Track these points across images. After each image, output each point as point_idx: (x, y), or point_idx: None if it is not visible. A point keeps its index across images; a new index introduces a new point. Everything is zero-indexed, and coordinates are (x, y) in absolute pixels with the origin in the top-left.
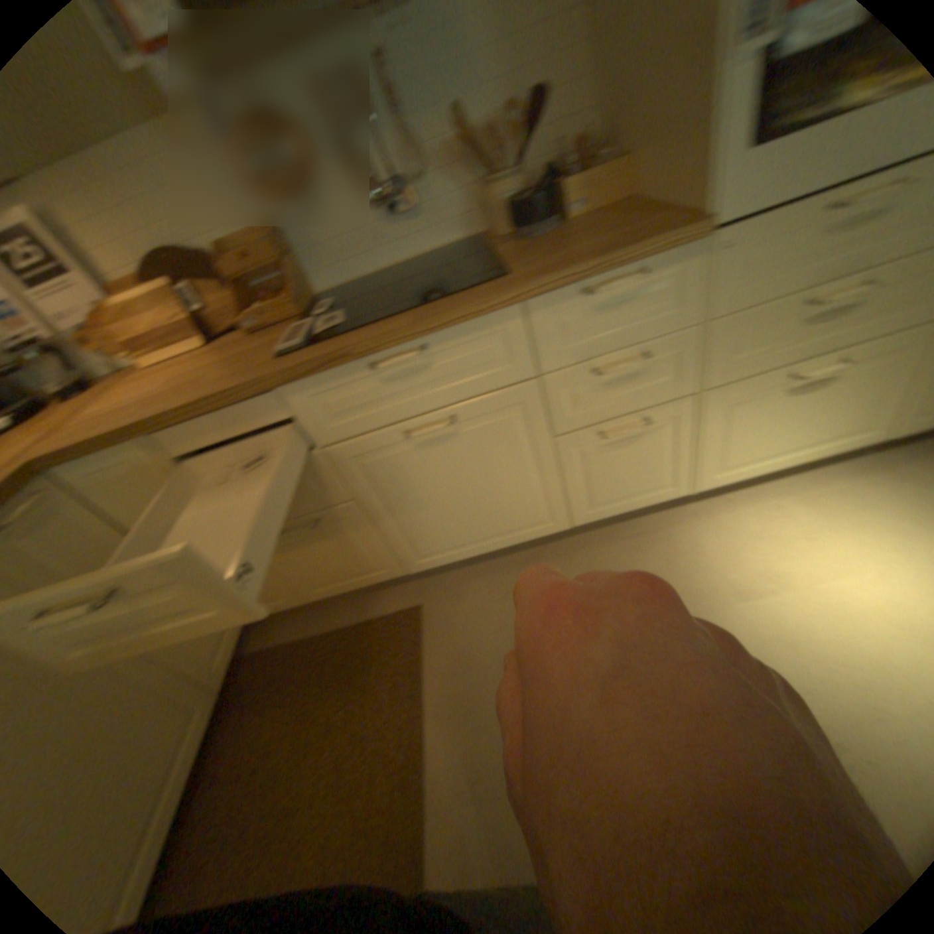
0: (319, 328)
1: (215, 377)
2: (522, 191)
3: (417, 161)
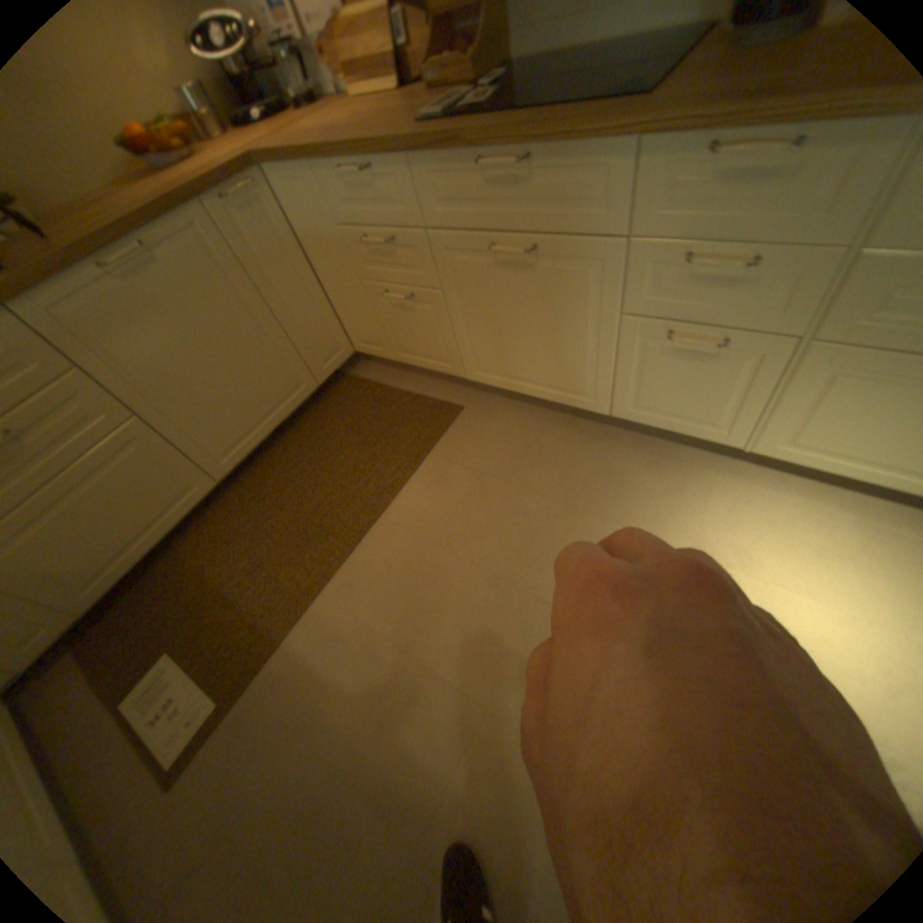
0: (464, 99)
1: (370, 122)
2: None
3: None
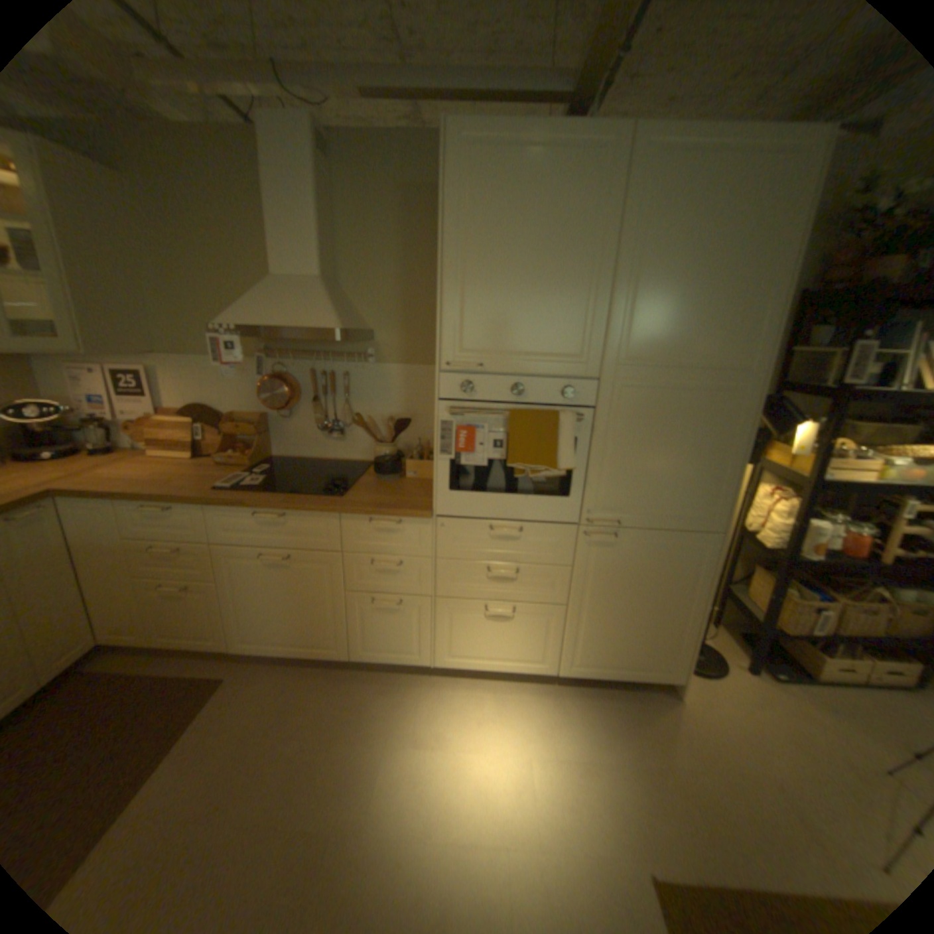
0: (245, 481)
1: (174, 485)
2: (387, 455)
3: (349, 418)
